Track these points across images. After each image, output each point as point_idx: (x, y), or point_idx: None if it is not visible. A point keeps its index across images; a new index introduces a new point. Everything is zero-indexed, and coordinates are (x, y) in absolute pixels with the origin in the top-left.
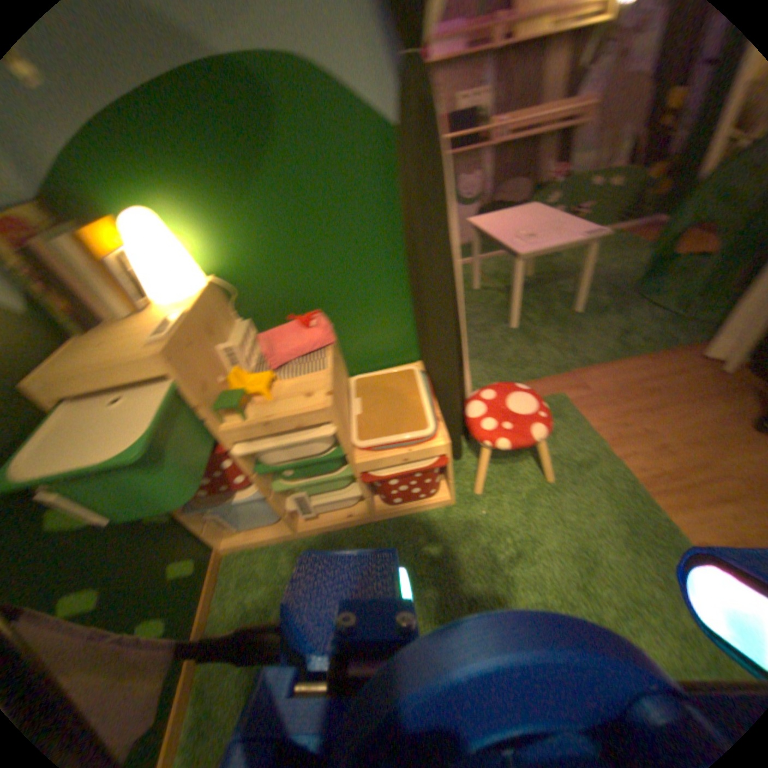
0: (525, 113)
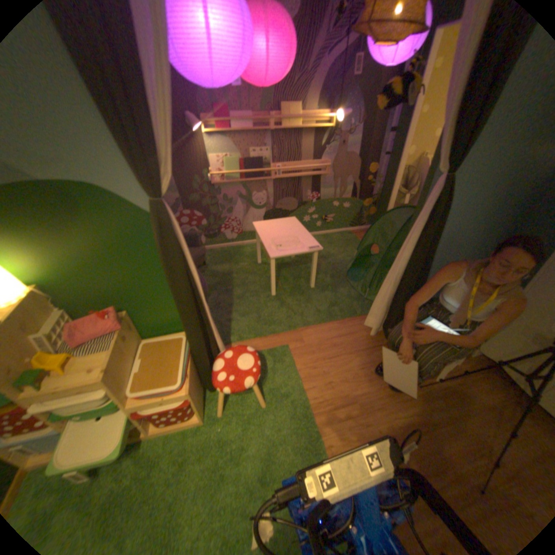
0: (293, 164)
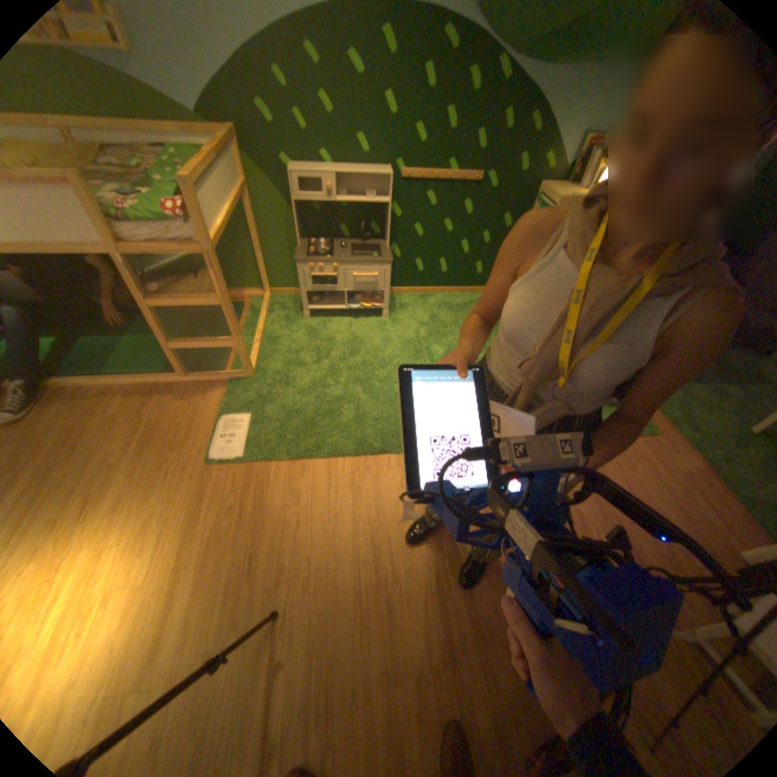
0: None
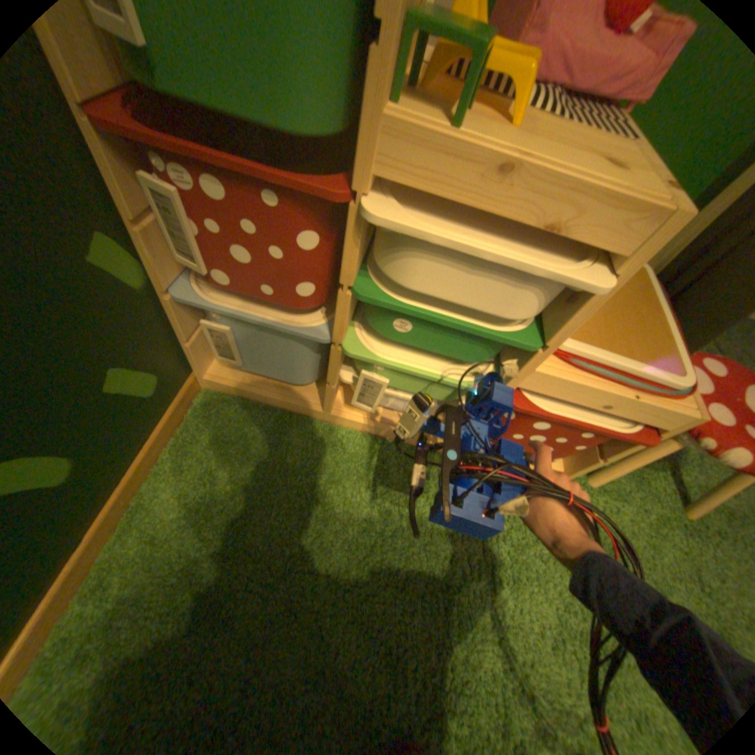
0: None
